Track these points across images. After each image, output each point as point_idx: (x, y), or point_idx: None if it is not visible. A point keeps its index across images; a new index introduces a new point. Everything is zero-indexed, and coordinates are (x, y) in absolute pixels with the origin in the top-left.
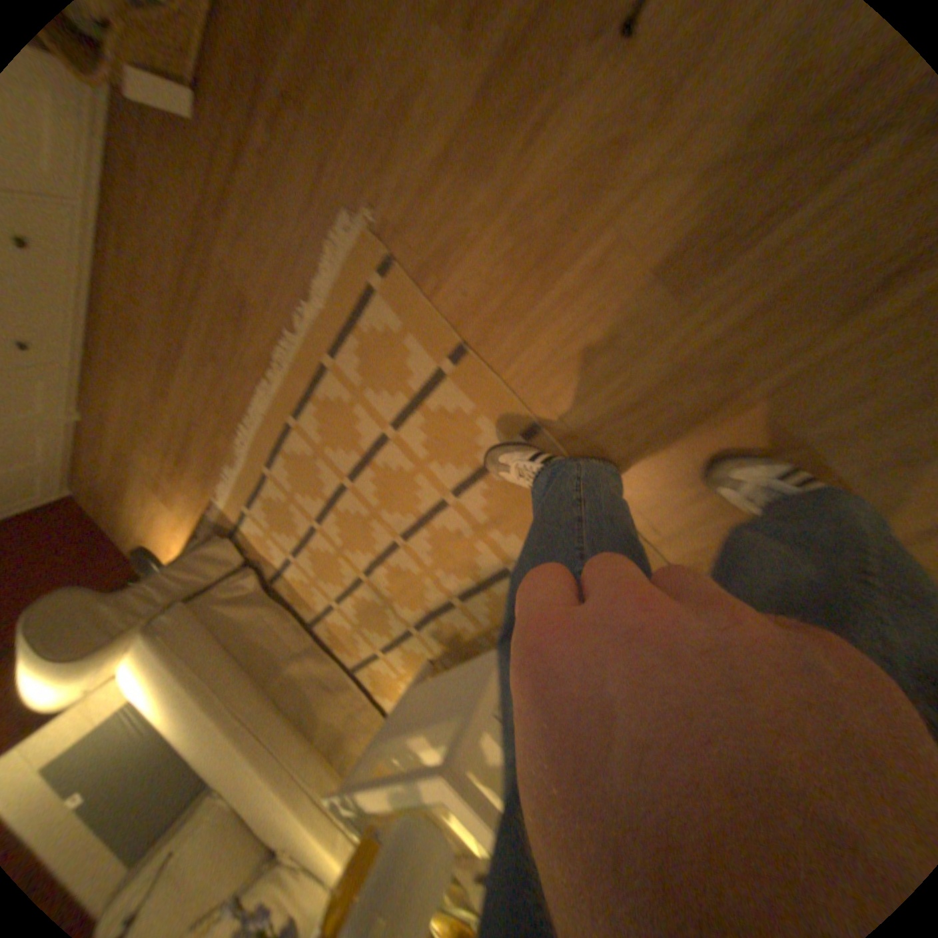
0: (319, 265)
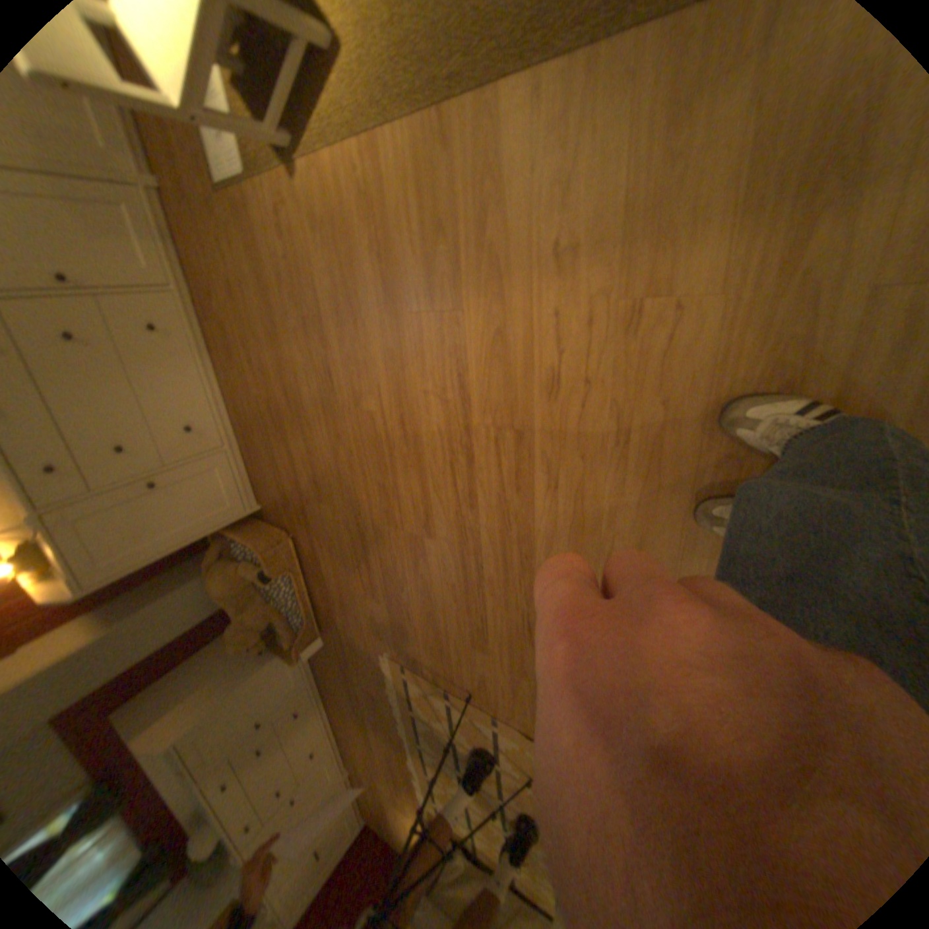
0: (379, 676)
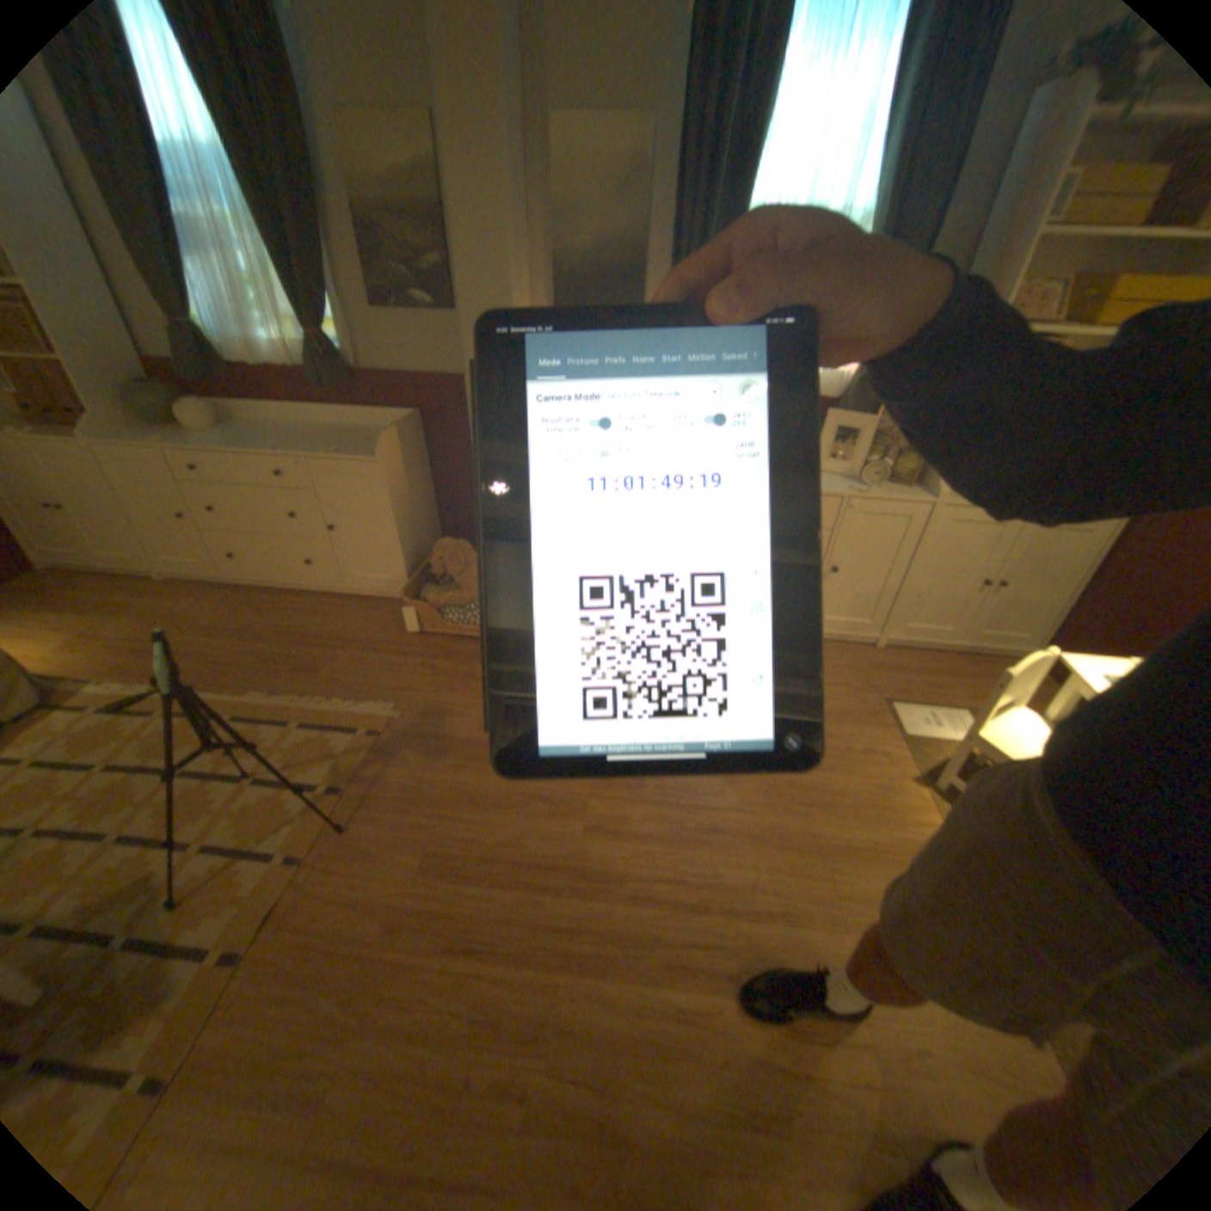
0: (358, 704)
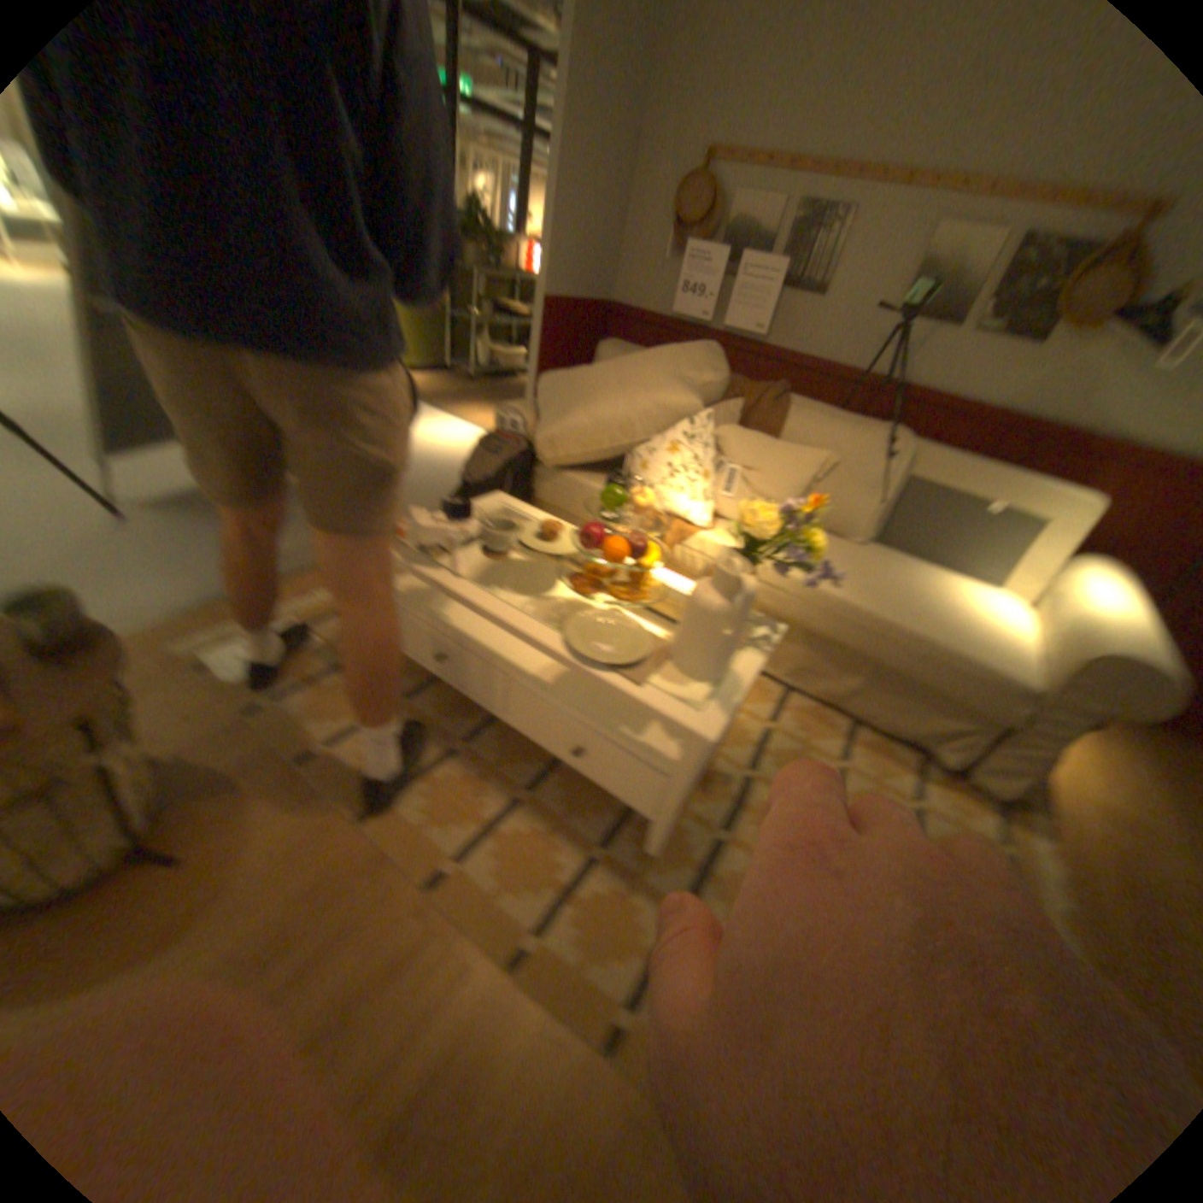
0: None
